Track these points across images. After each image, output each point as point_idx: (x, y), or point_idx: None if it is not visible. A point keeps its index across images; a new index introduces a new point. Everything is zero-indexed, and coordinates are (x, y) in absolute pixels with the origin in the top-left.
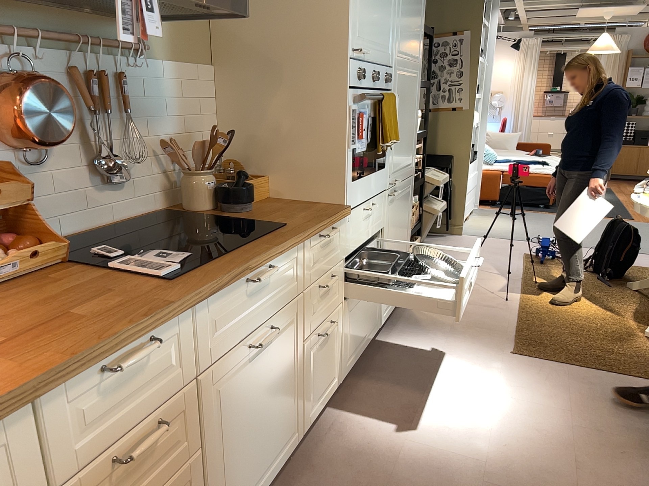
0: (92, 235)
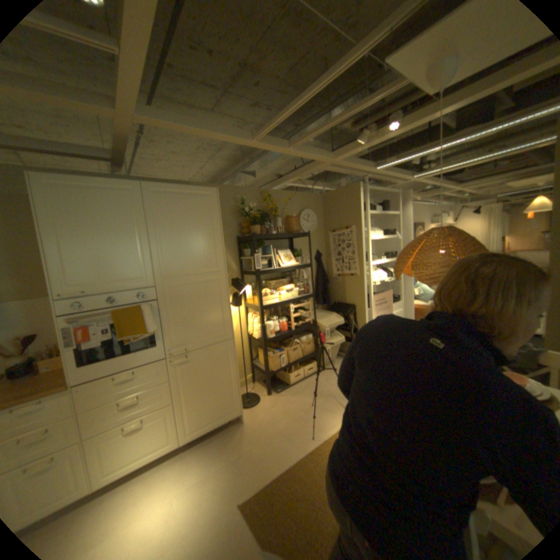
0: None
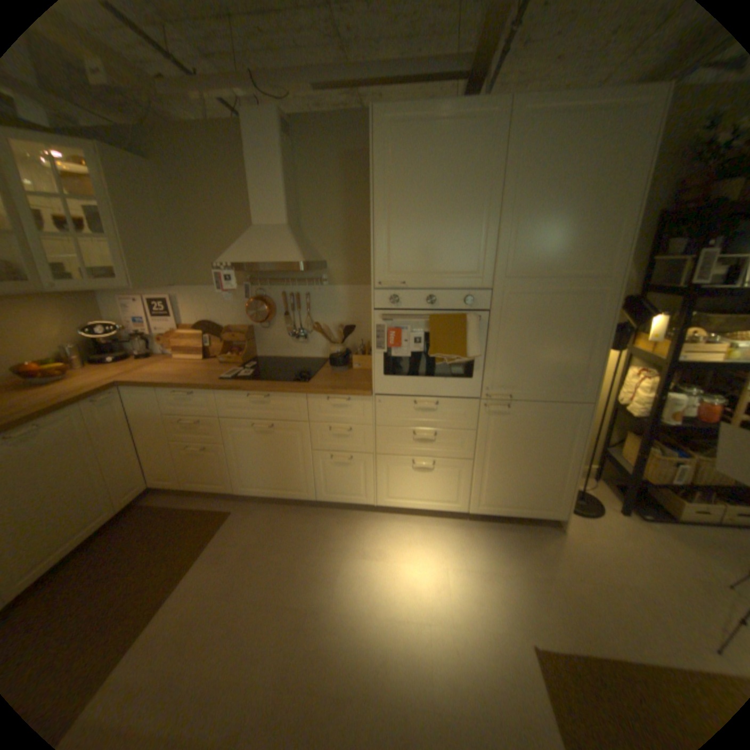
0: (289, 360)
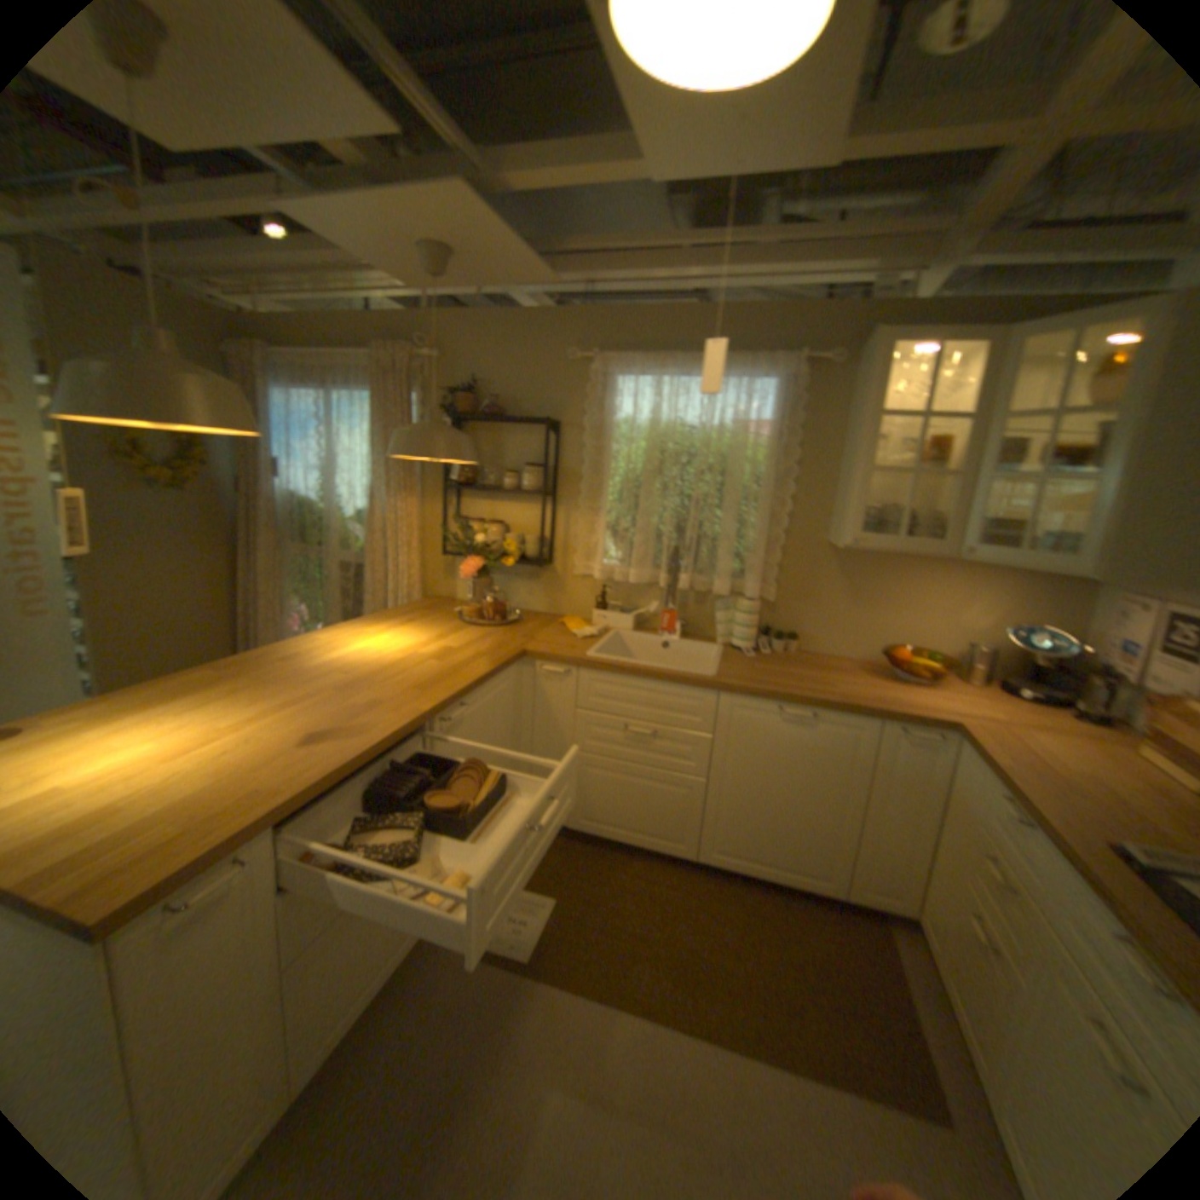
0: None
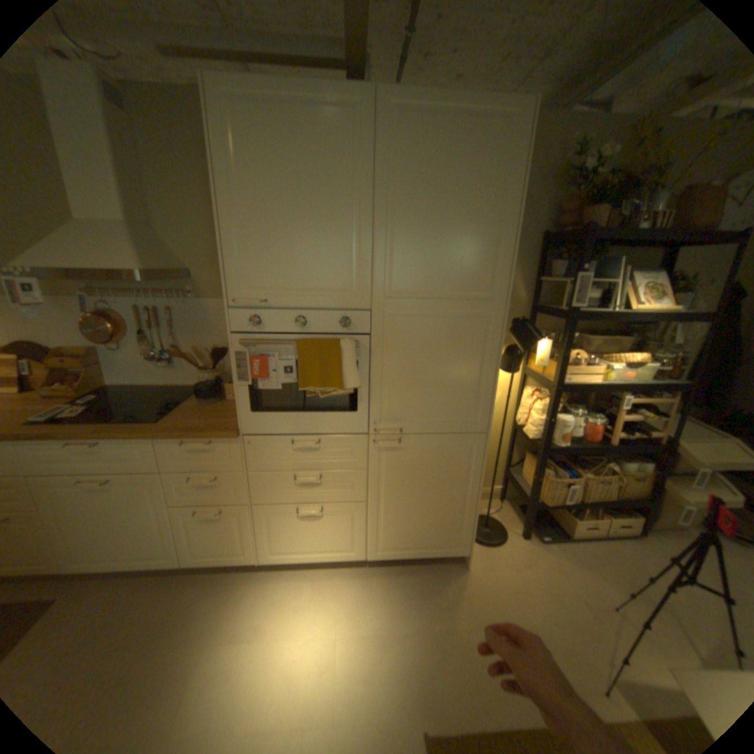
0: (151, 389)
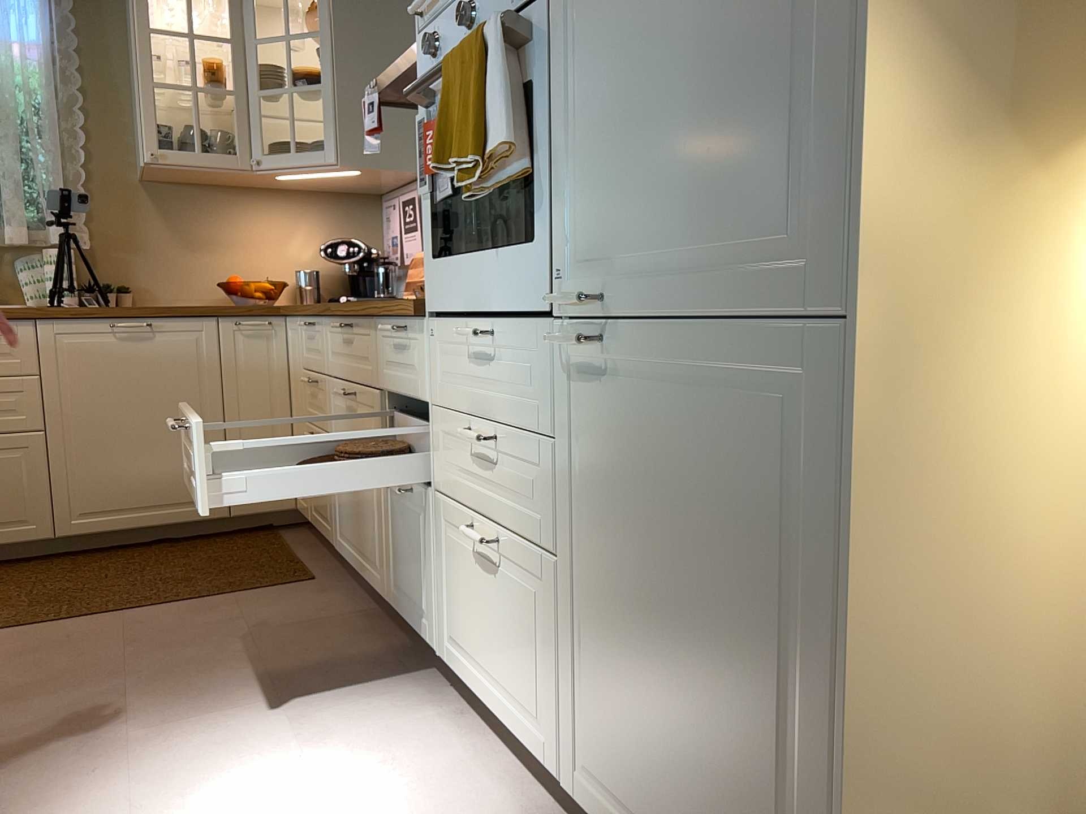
0: None
